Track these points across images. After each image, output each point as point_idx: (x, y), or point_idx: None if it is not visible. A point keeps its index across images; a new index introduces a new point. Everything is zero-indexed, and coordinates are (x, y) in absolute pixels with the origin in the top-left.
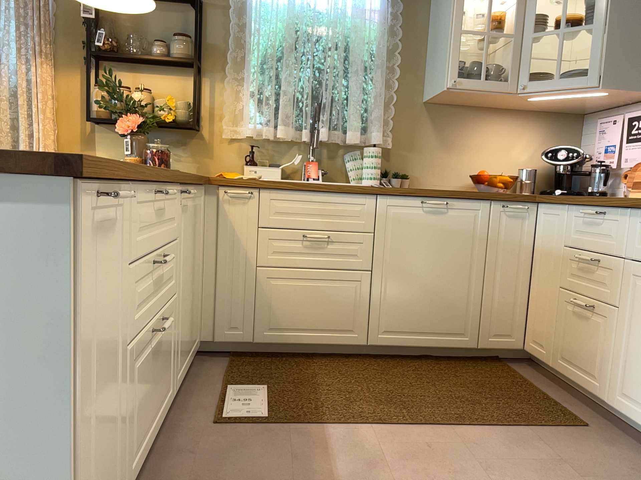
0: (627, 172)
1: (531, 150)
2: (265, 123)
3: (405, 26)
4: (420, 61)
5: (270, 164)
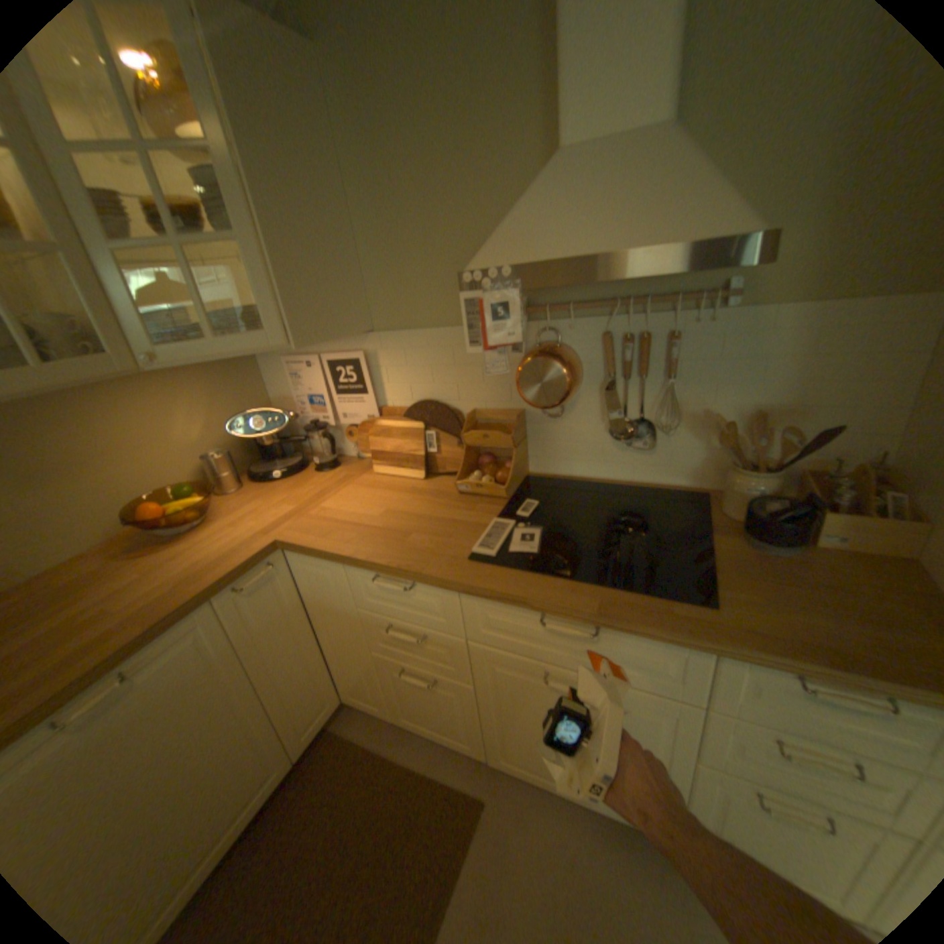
0: (347, 426)
1: (200, 419)
2: None
3: None
4: None
5: None
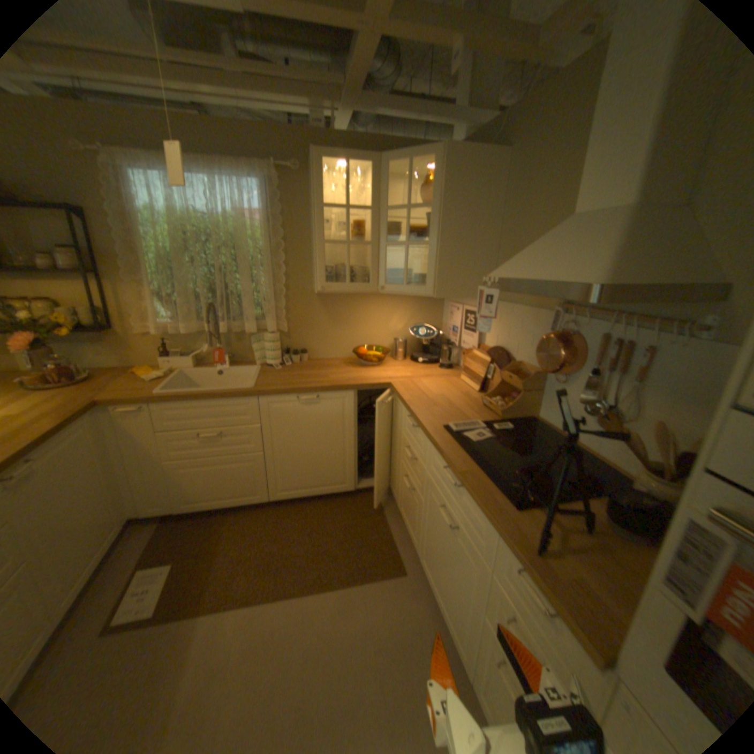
0: (465, 349)
1: (403, 321)
2: (169, 319)
3: (287, 223)
4: (305, 254)
5: (182, 353)
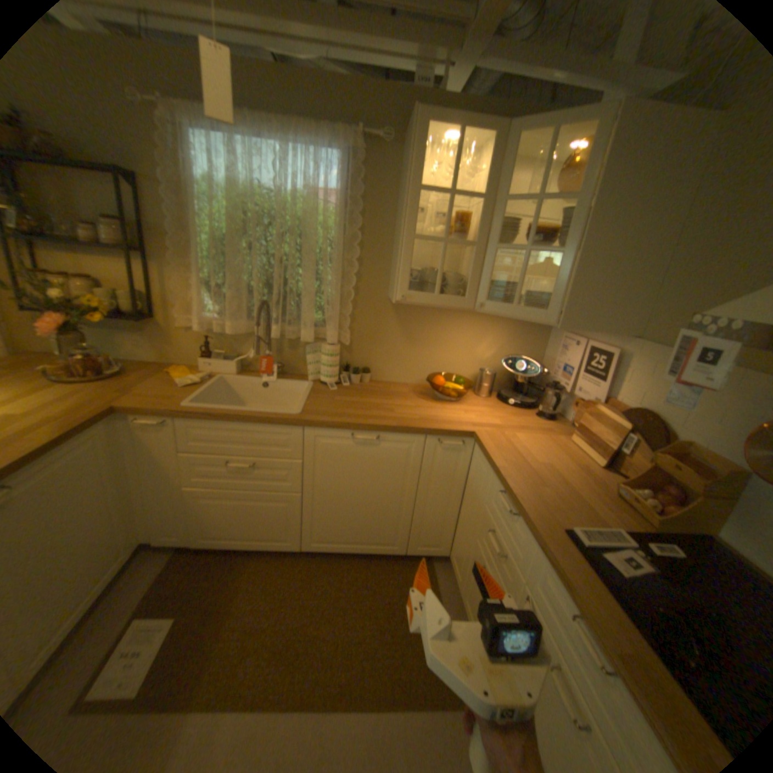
0: (579, 398)
1: (495, 348)
2: (215, 315)
3: (369, 210)
4: (385, 252)
5: (225, 357)
